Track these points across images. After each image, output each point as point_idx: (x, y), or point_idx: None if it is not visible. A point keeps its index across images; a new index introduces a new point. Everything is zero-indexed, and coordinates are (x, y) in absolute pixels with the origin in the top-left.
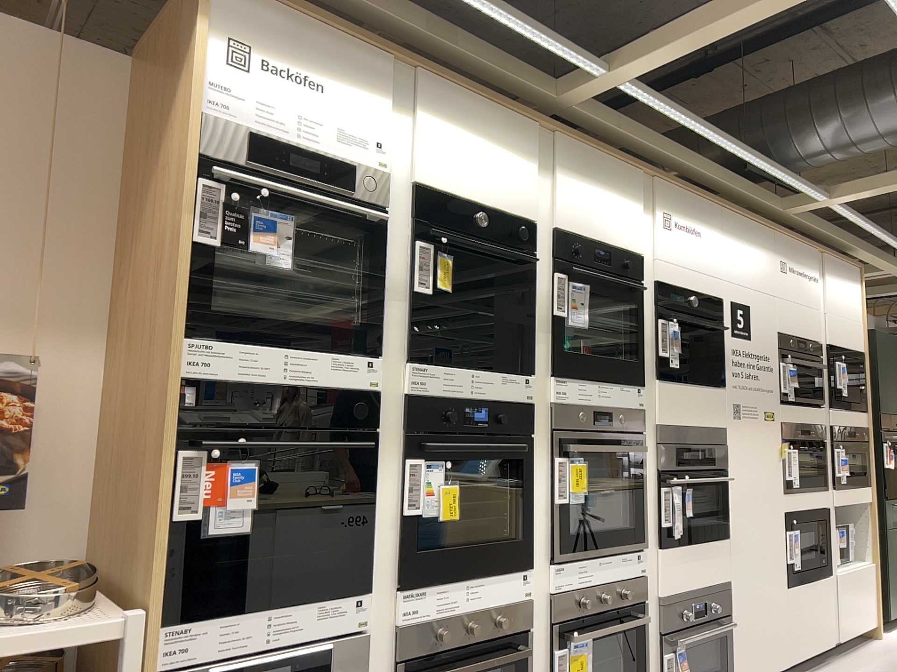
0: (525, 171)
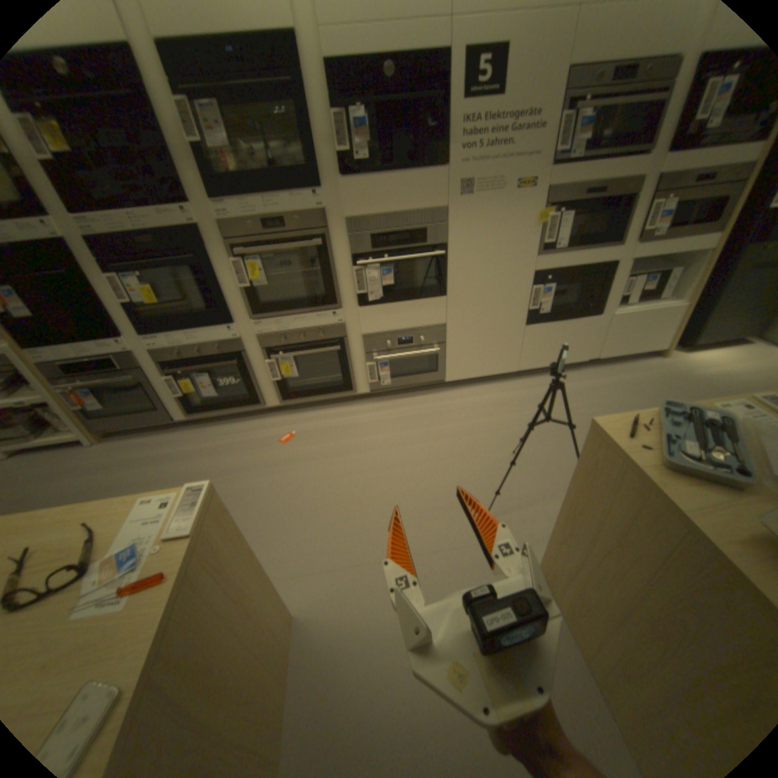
0: None
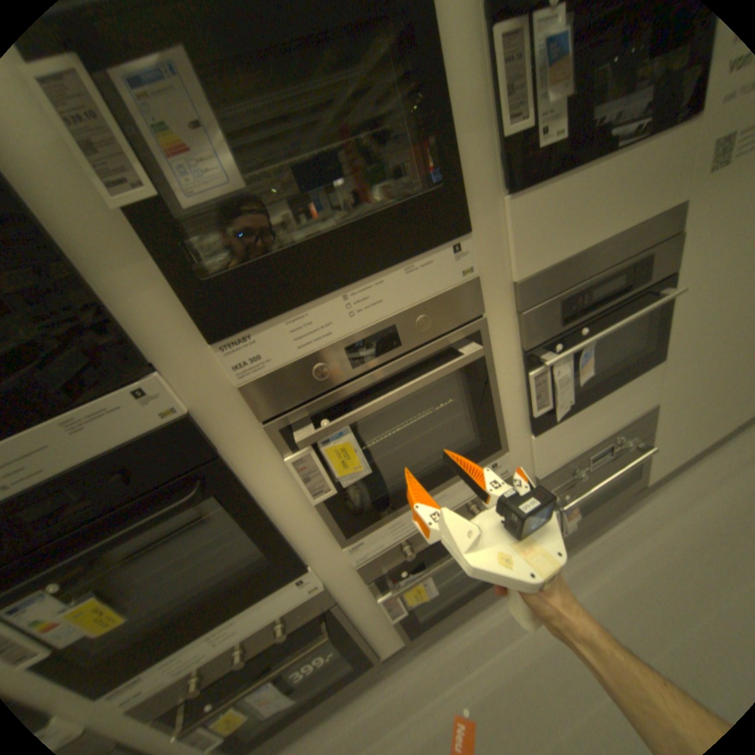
0: None
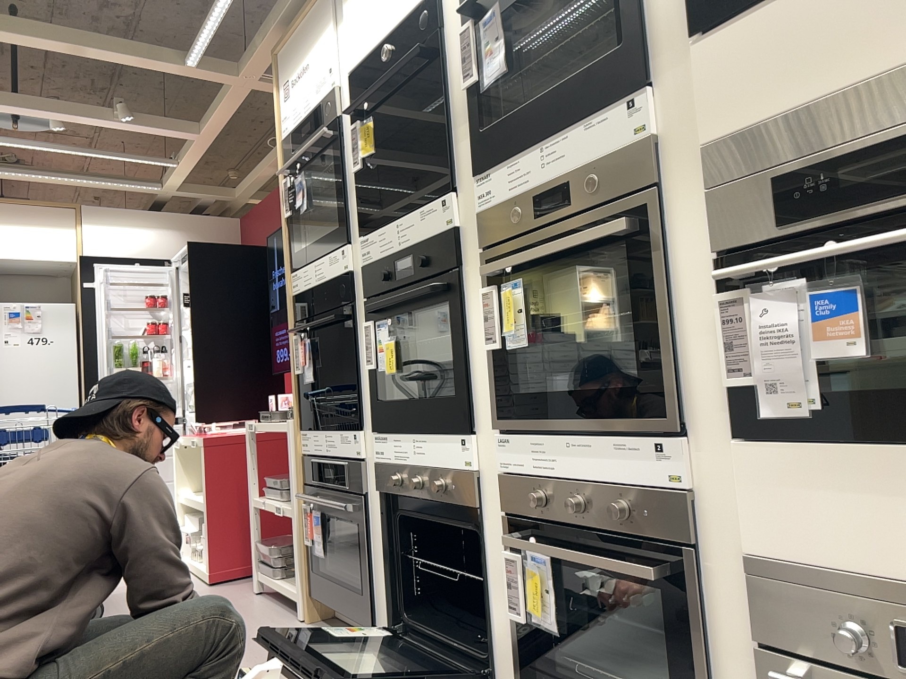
0: None
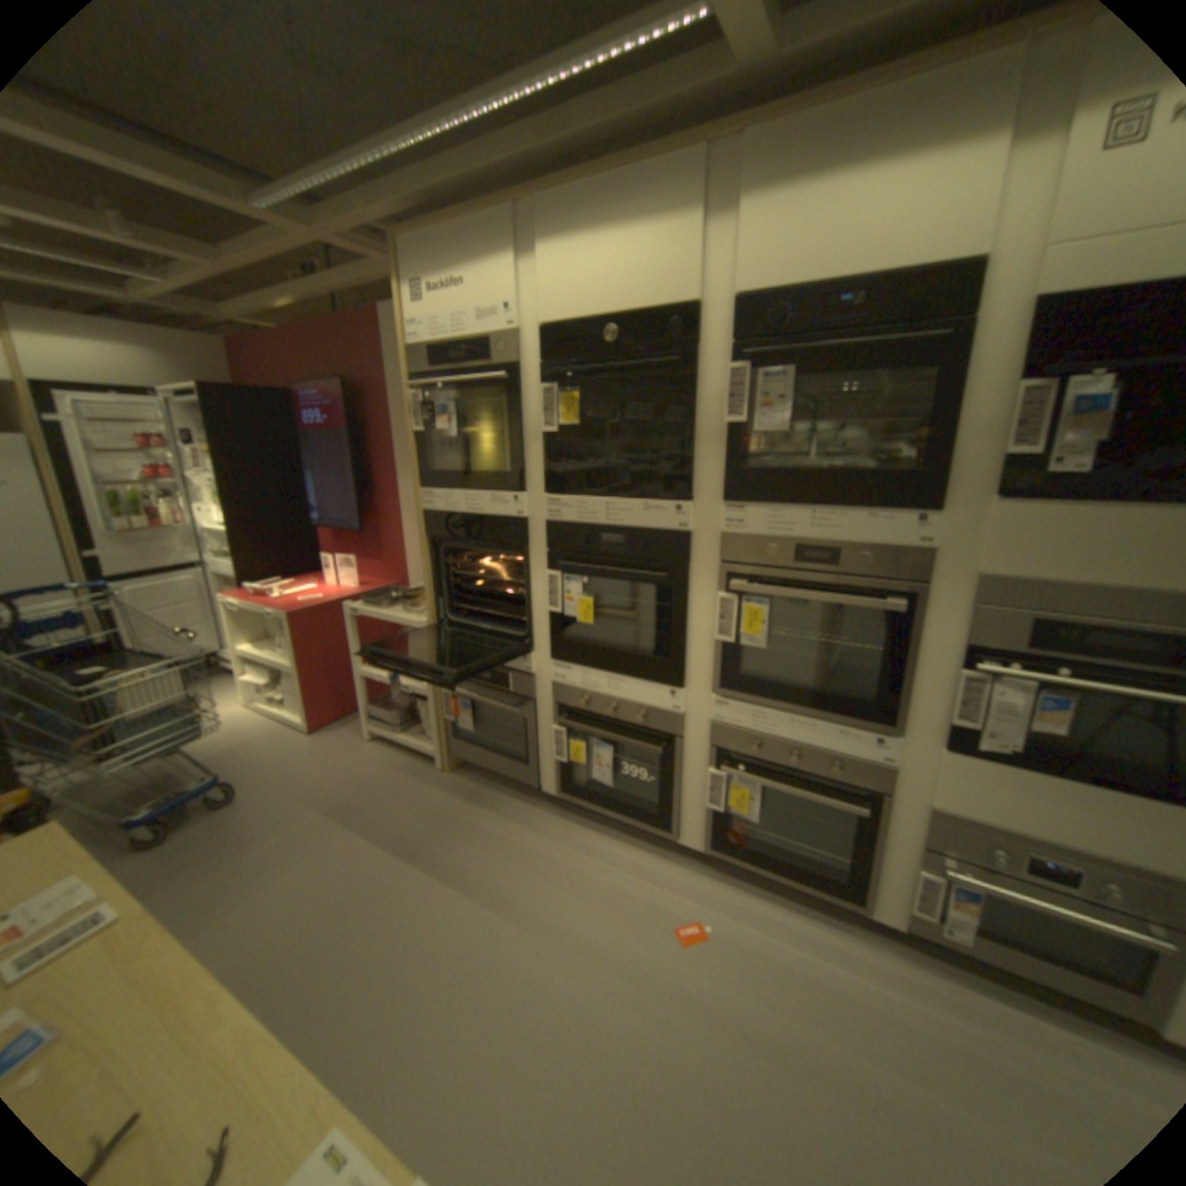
0: (681, 223)
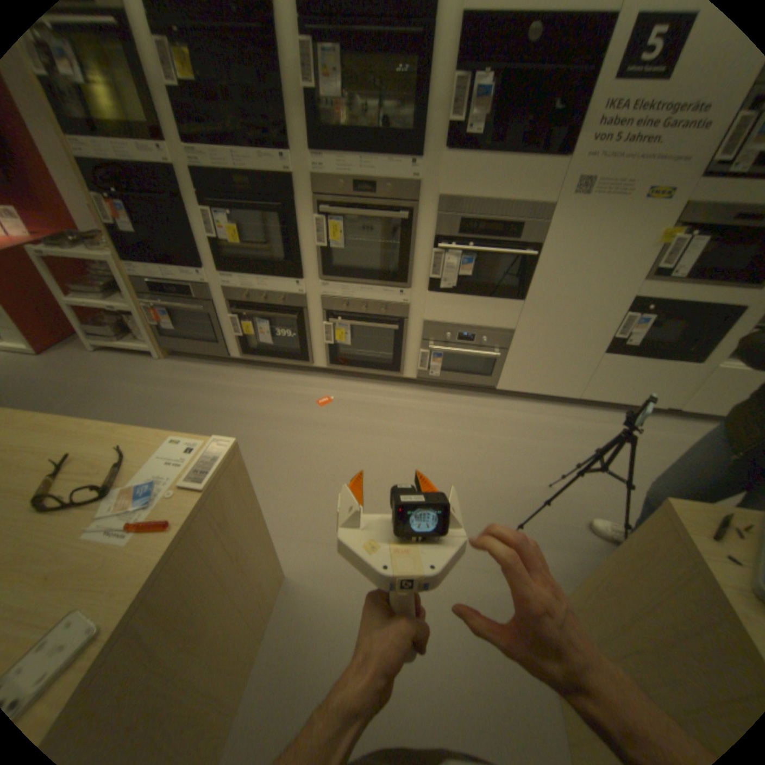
0: None
